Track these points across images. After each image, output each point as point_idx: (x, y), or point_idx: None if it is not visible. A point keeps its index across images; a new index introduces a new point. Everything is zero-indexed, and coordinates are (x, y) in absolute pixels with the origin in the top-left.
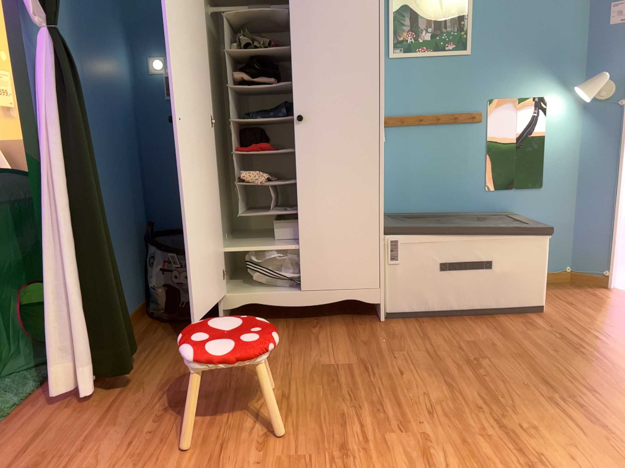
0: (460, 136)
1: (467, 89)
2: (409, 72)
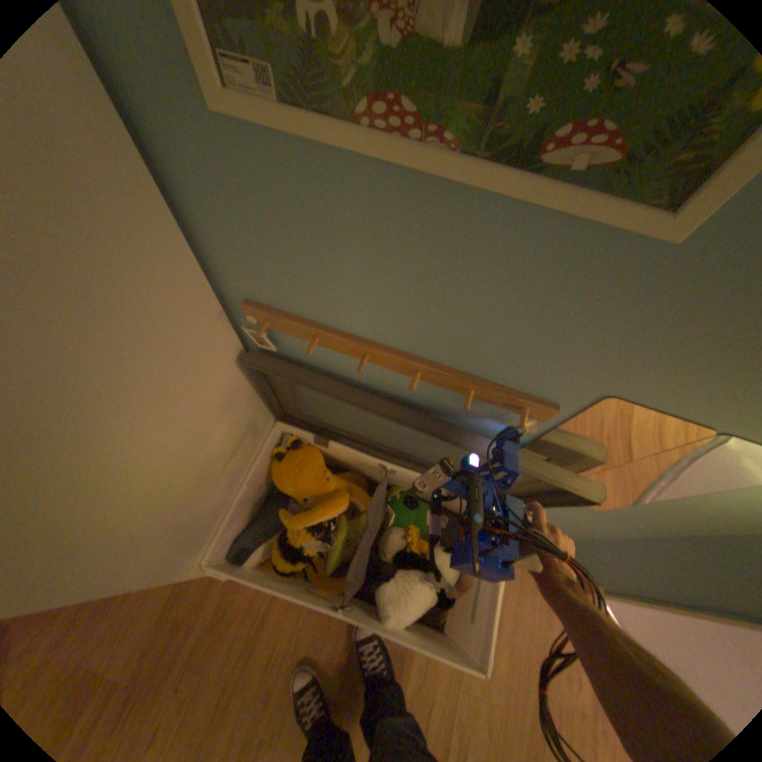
0: (474, 410)
1: (564, 347)
2: (331, 204)
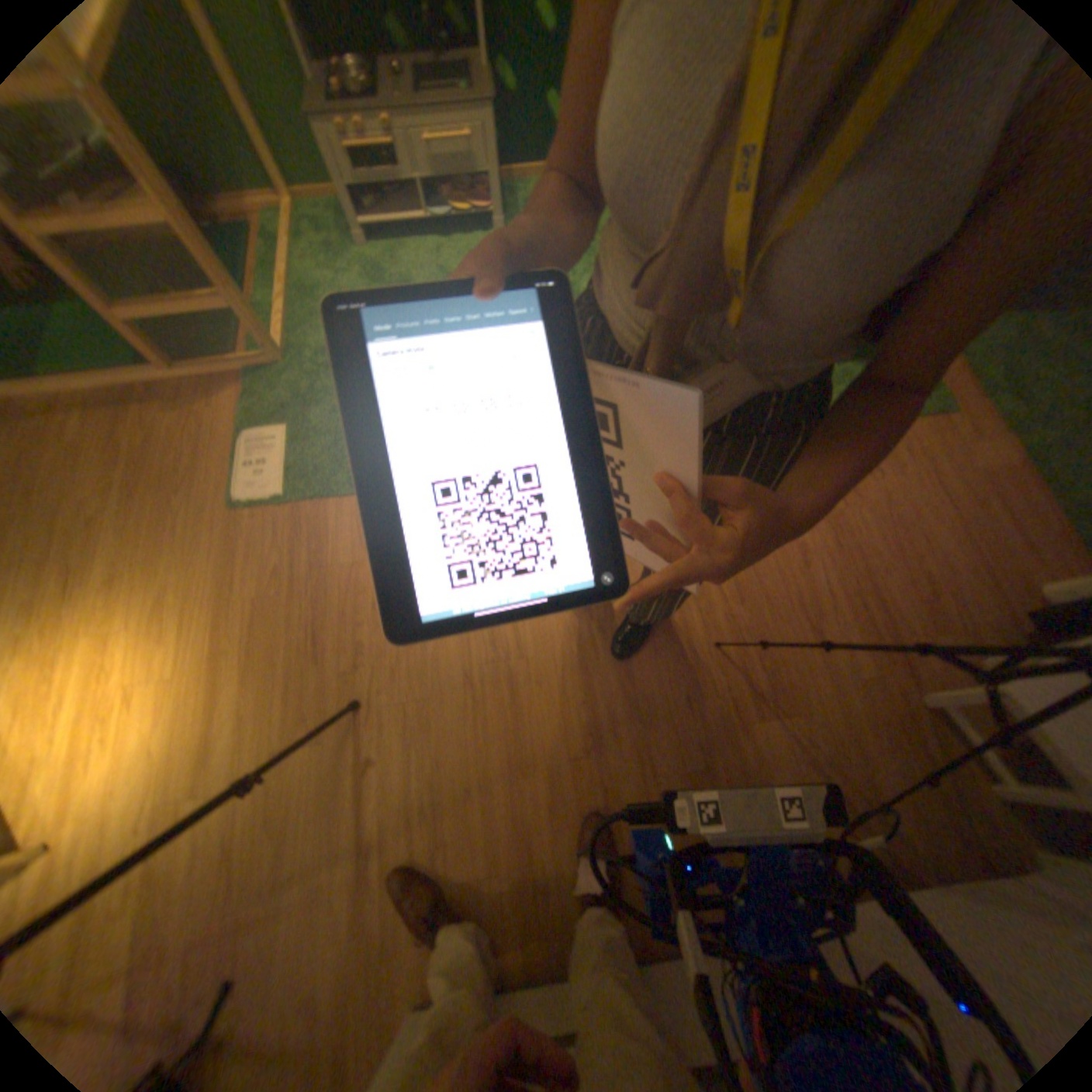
0: None
1: None
2: None
